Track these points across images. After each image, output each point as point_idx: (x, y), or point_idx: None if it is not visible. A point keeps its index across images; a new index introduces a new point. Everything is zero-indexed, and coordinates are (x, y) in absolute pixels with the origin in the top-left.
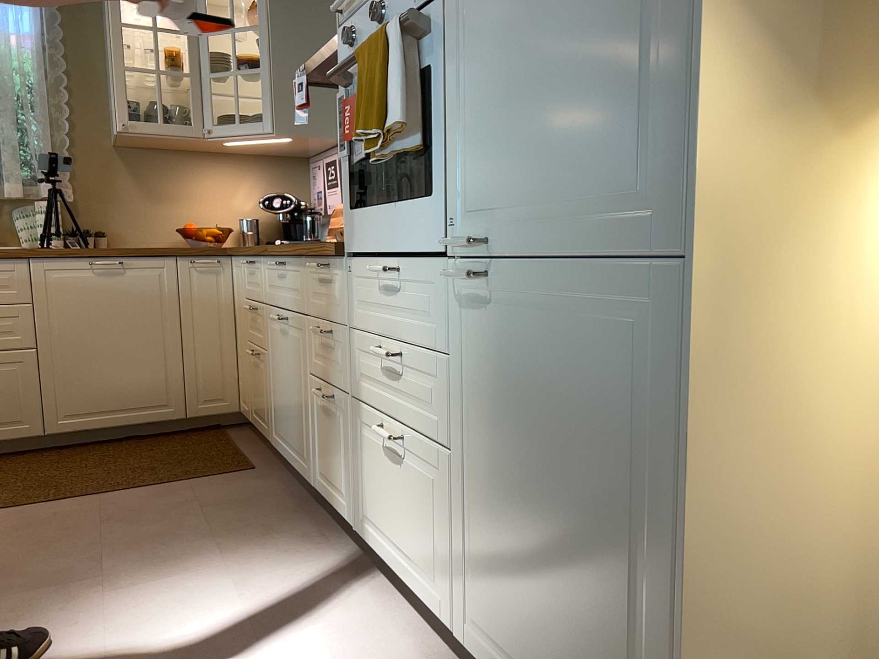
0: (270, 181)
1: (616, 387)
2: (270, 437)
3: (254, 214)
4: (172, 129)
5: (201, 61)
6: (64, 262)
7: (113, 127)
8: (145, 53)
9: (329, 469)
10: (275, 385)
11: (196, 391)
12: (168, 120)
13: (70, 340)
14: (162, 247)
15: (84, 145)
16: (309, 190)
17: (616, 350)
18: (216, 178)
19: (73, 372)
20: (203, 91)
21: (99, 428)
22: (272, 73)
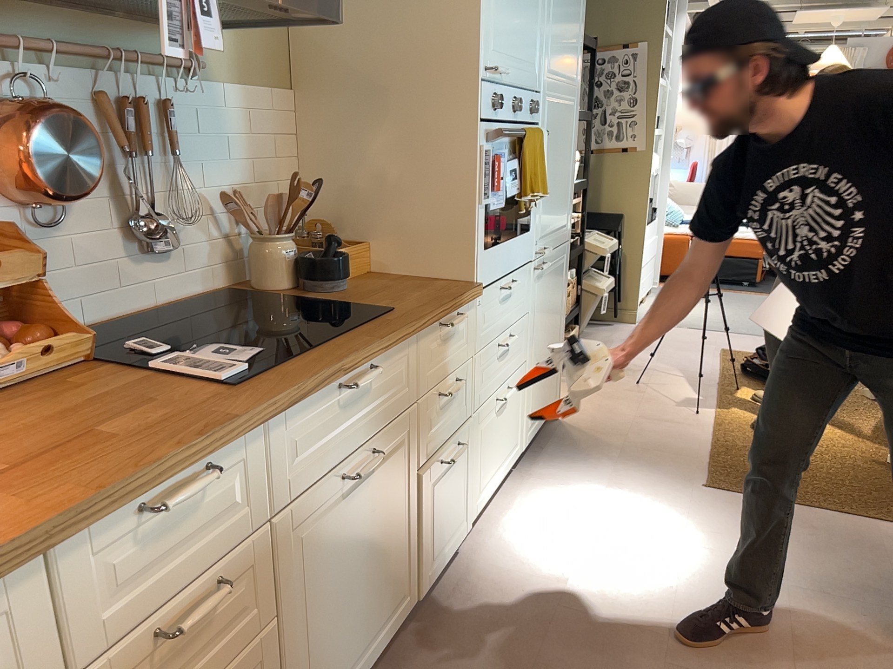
0: None
1: (560, 282)
2: None
3: None
4: None
5: None
6: None
7: None
8: None
9: (443, 527)
10: (314, 631)
11: None
12: None
13: None
14: None
15: None
16: None
17: (561, 271)
18: None
19: None
20: None
21: None
22: None
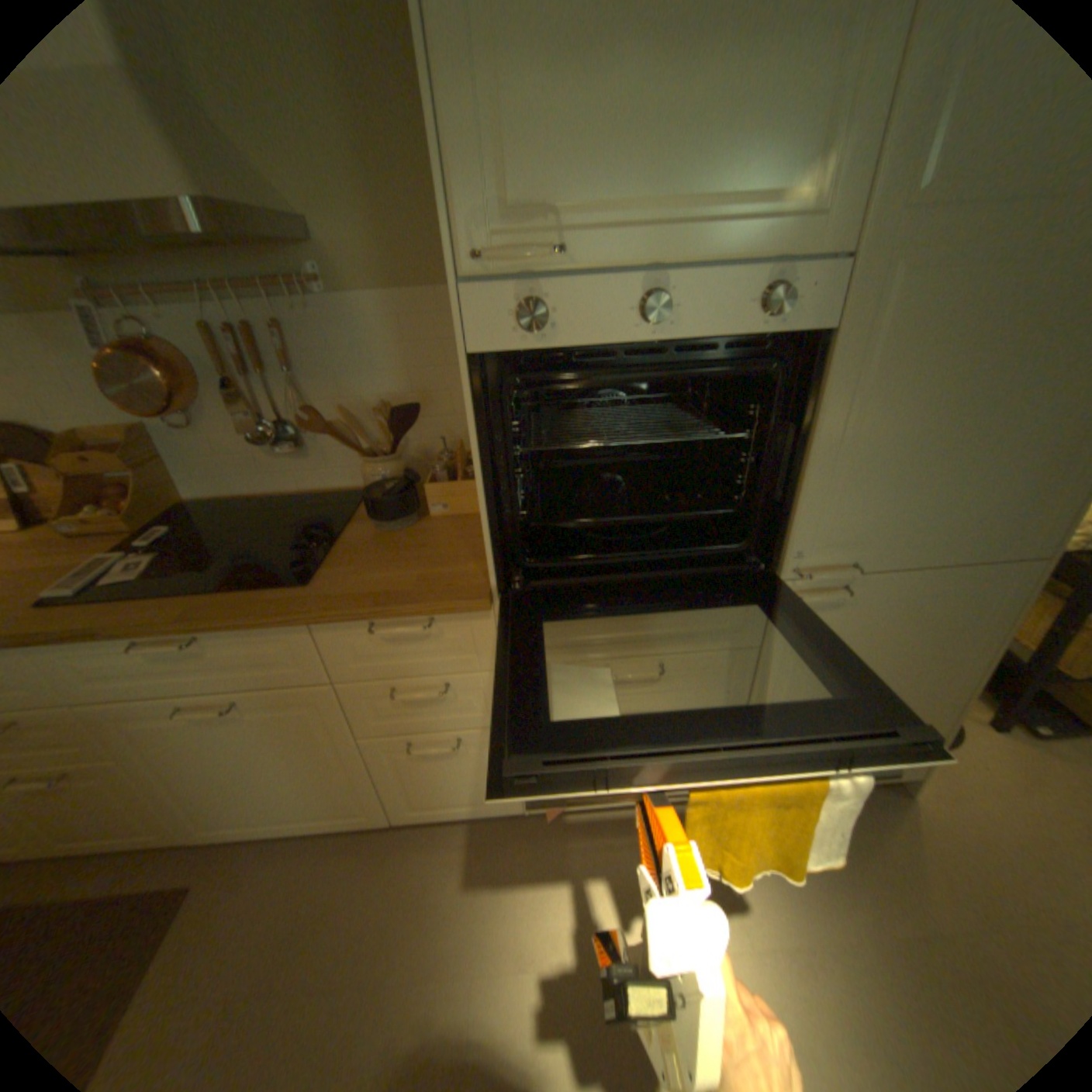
0: None
1: (957, 625)
2: (177, 840)
3: None
4: None
5: None
6: None
7: None
8: None
9: (445, 797)
10: (185, 786)
11: None
12: None
13: None
14: None
15: None
16: None
17: (966, 608)
18: None
19: None
20: None
21: None
22: None
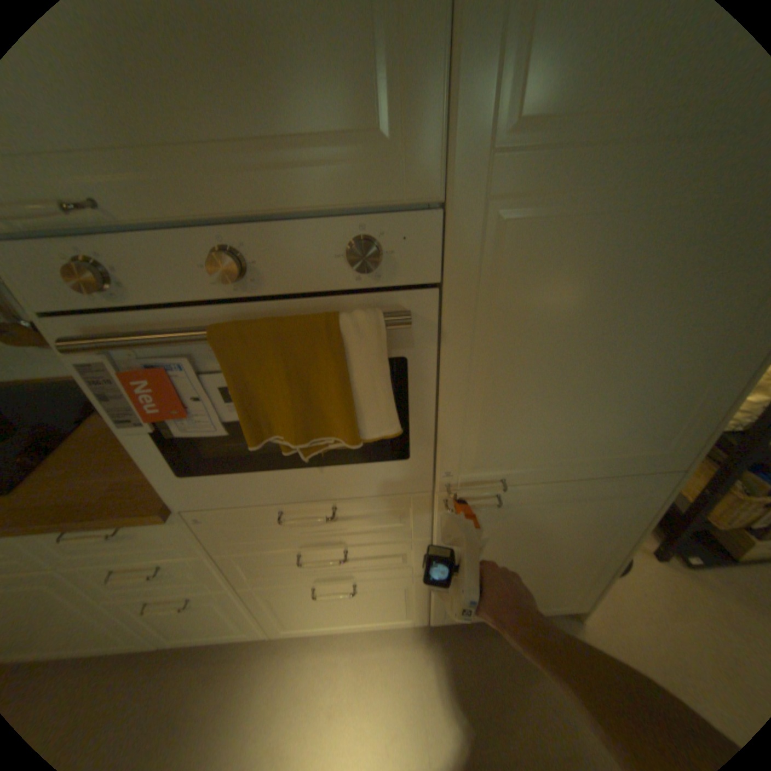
0: None
1: (605, 519)
2: None
3: None
4: None
5: None
6: None
7: None
8: None
9: (193, 632)
10: None
11: None
12: None
13: None
14: None
15: None
16: None
17: (611, 508)
18: None
19: None
20: None
21: None
22: None
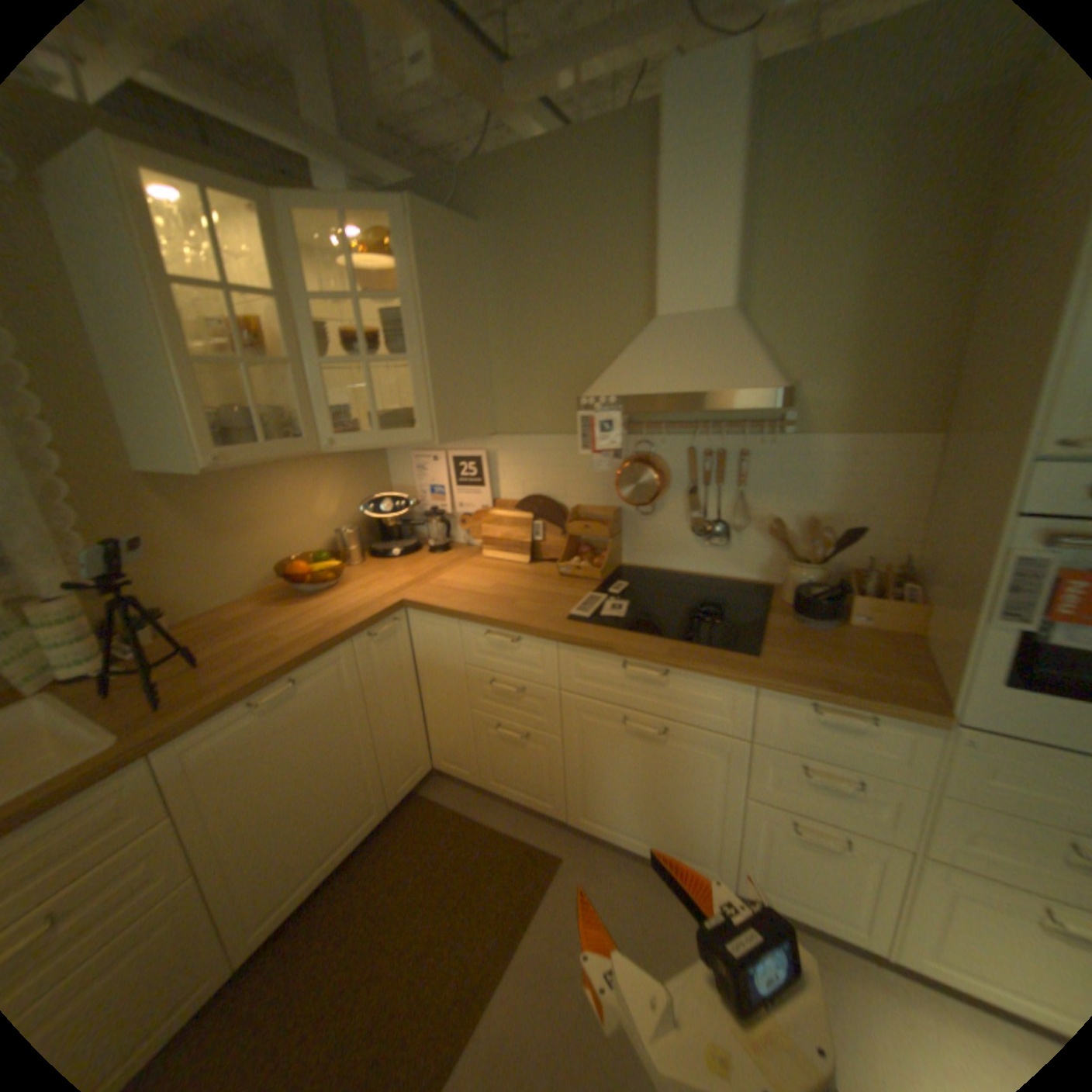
0: (351, 473)
1: None
2: (563, 817)
3: (342, 519)
4: (281, 449)
5: (297, 337)
6: (209, 726)
7: (133, 442)
8: (207, 326)
9: (807, 894)
10: (595, 778)
11: (395, 778)
12: (264, 432)
13: (243, 826)
14: (244, 596)
15: (84, 481)
16: (391, 475)
17: None
18: (293, 486)
19: (257, 865)
20: (307, 383)
21: (303, 902)
22: (427, 363)
